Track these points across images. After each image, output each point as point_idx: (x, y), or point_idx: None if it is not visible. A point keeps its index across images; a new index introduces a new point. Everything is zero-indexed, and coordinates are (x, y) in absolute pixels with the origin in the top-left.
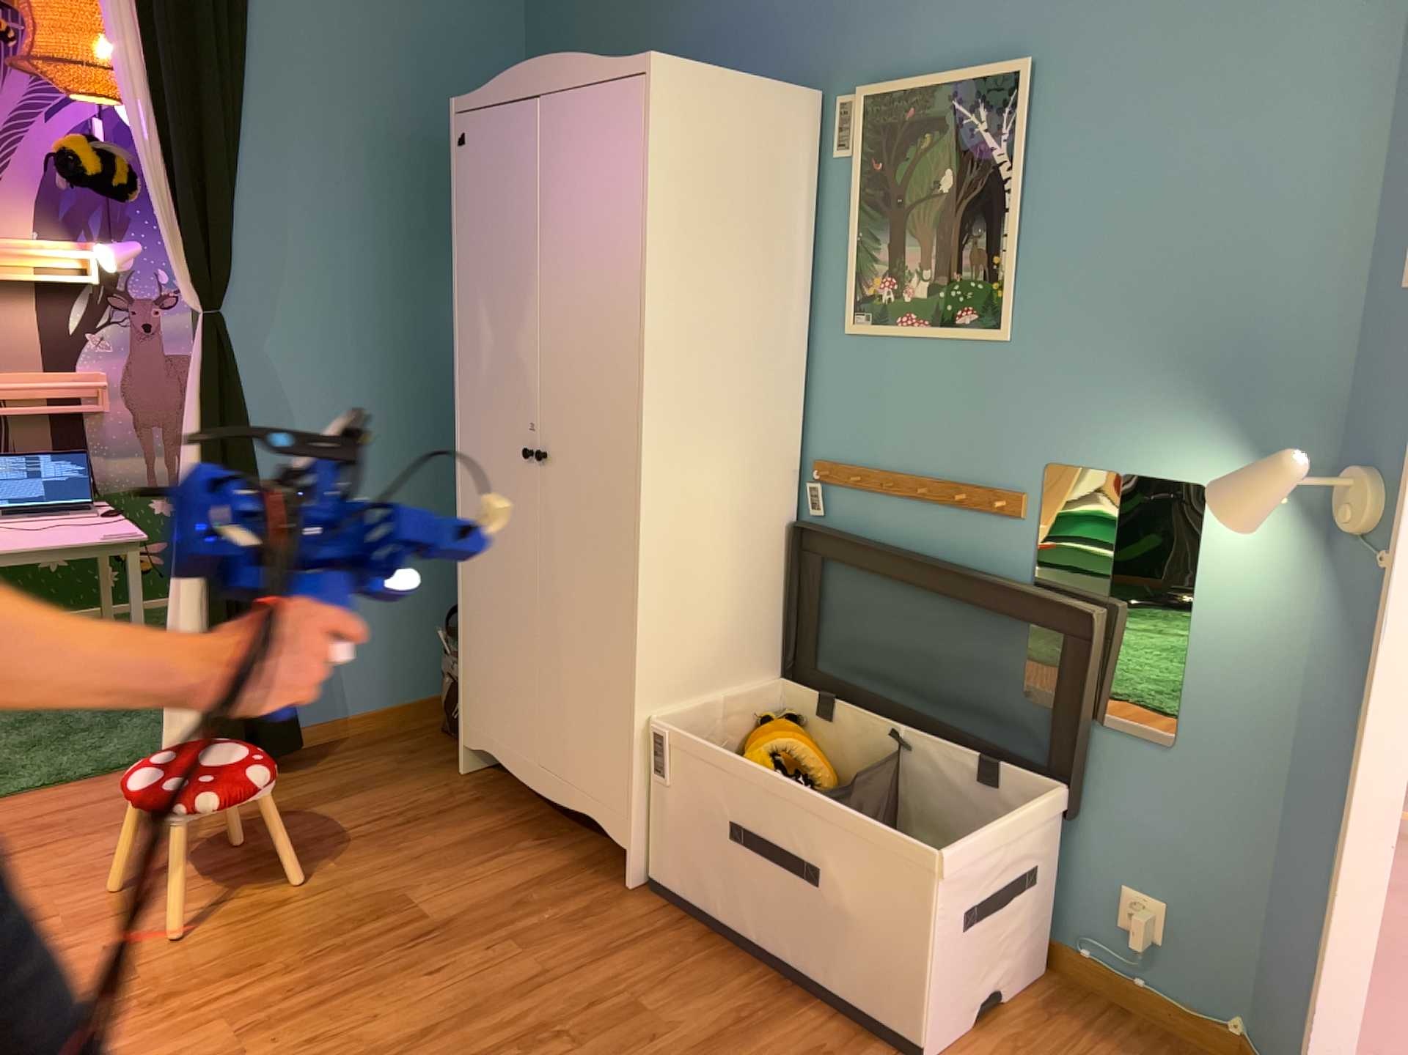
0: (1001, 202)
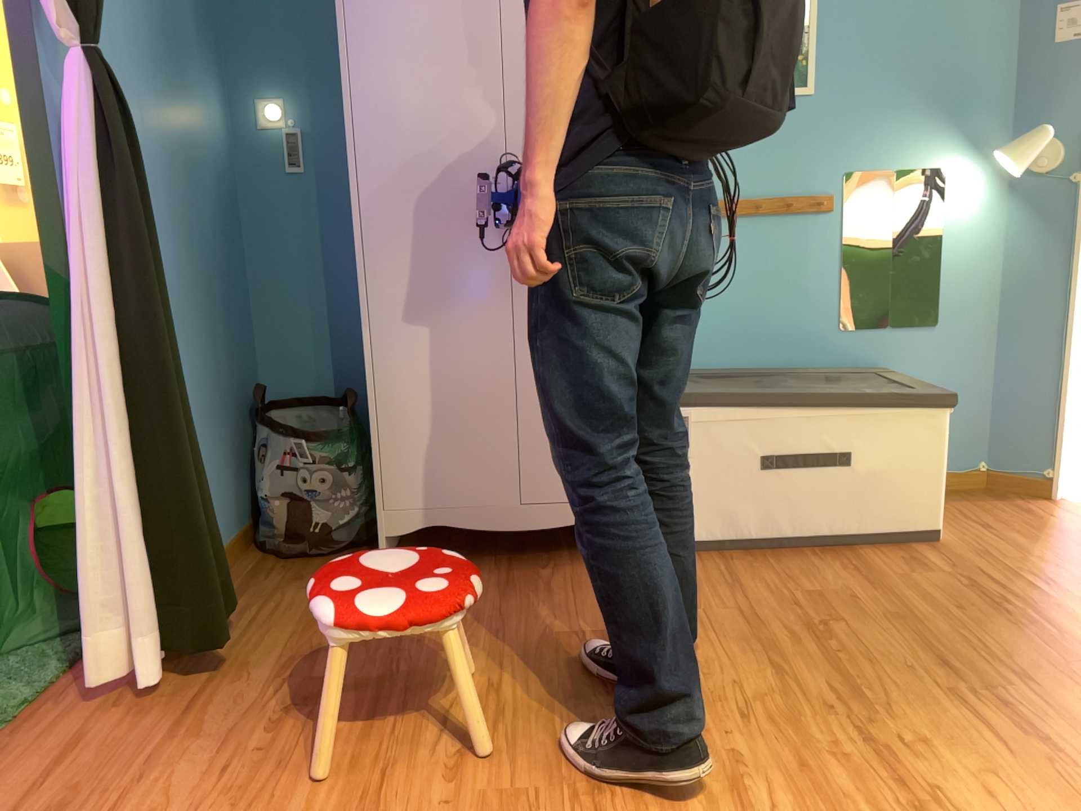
0: None
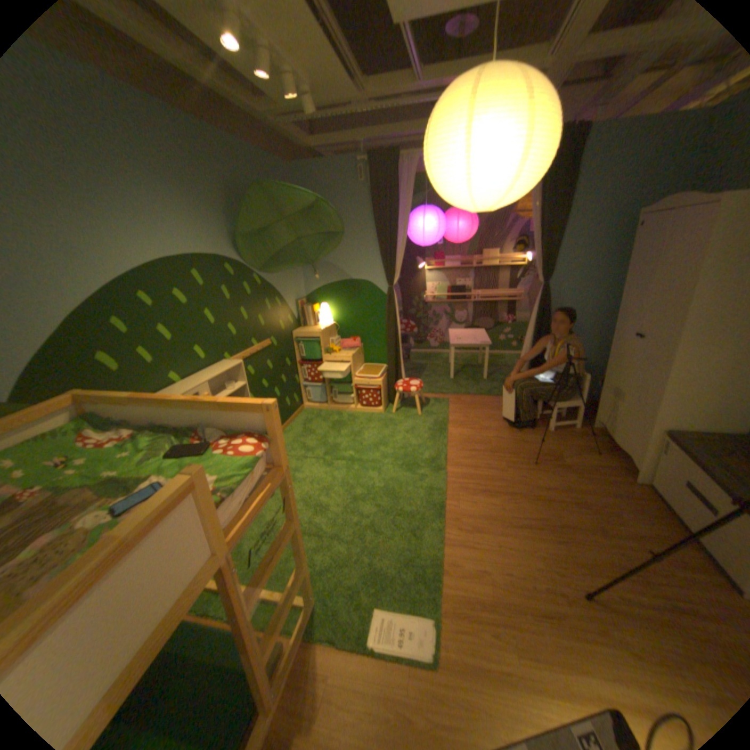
0: None
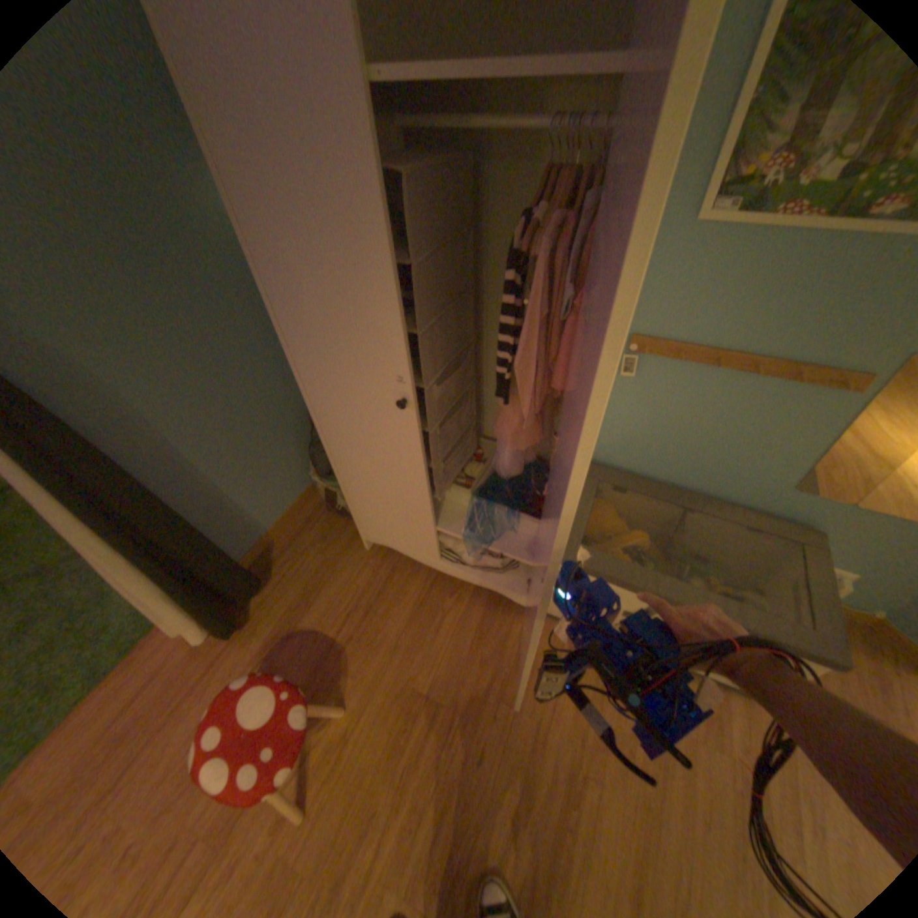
0: None
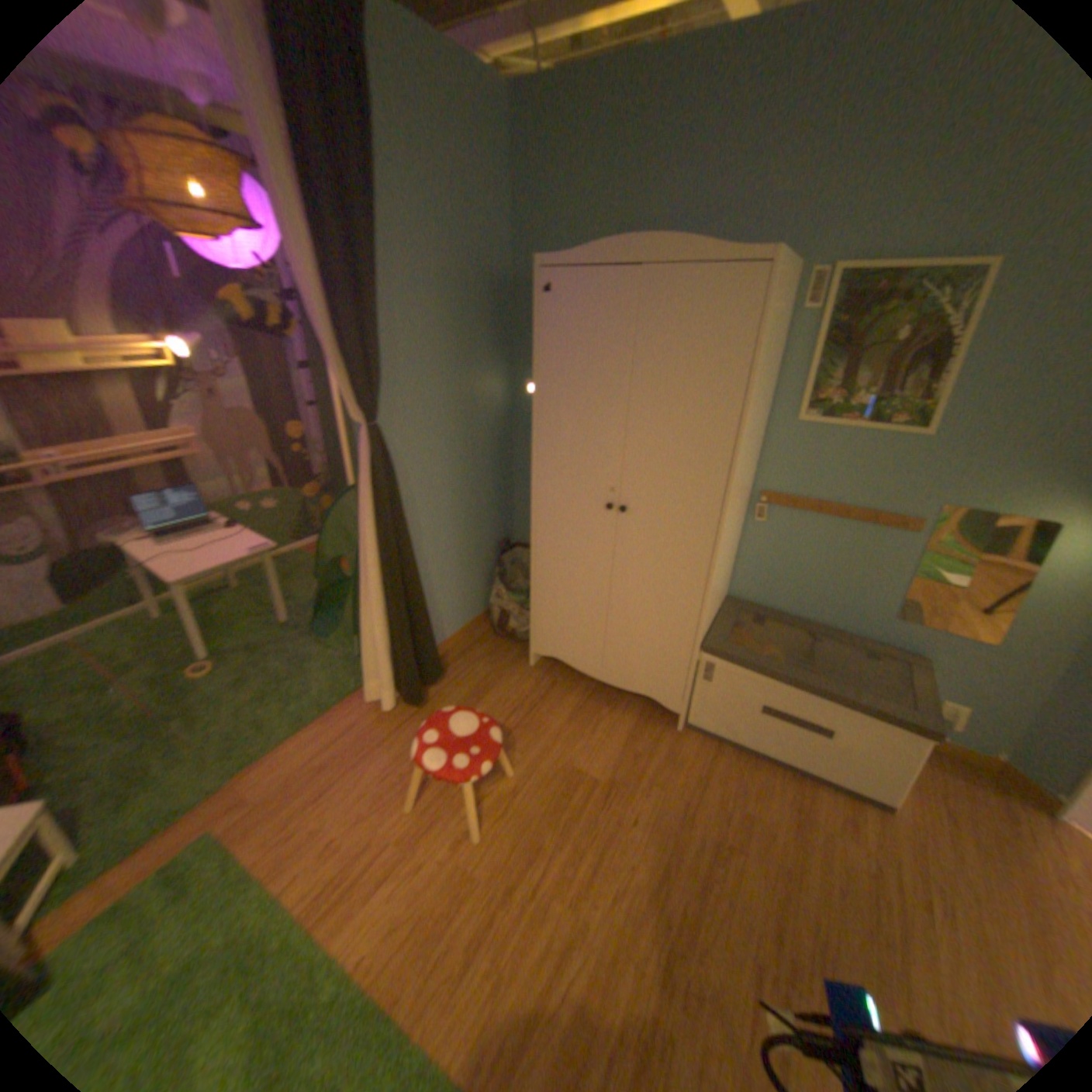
0: (949, 348)
